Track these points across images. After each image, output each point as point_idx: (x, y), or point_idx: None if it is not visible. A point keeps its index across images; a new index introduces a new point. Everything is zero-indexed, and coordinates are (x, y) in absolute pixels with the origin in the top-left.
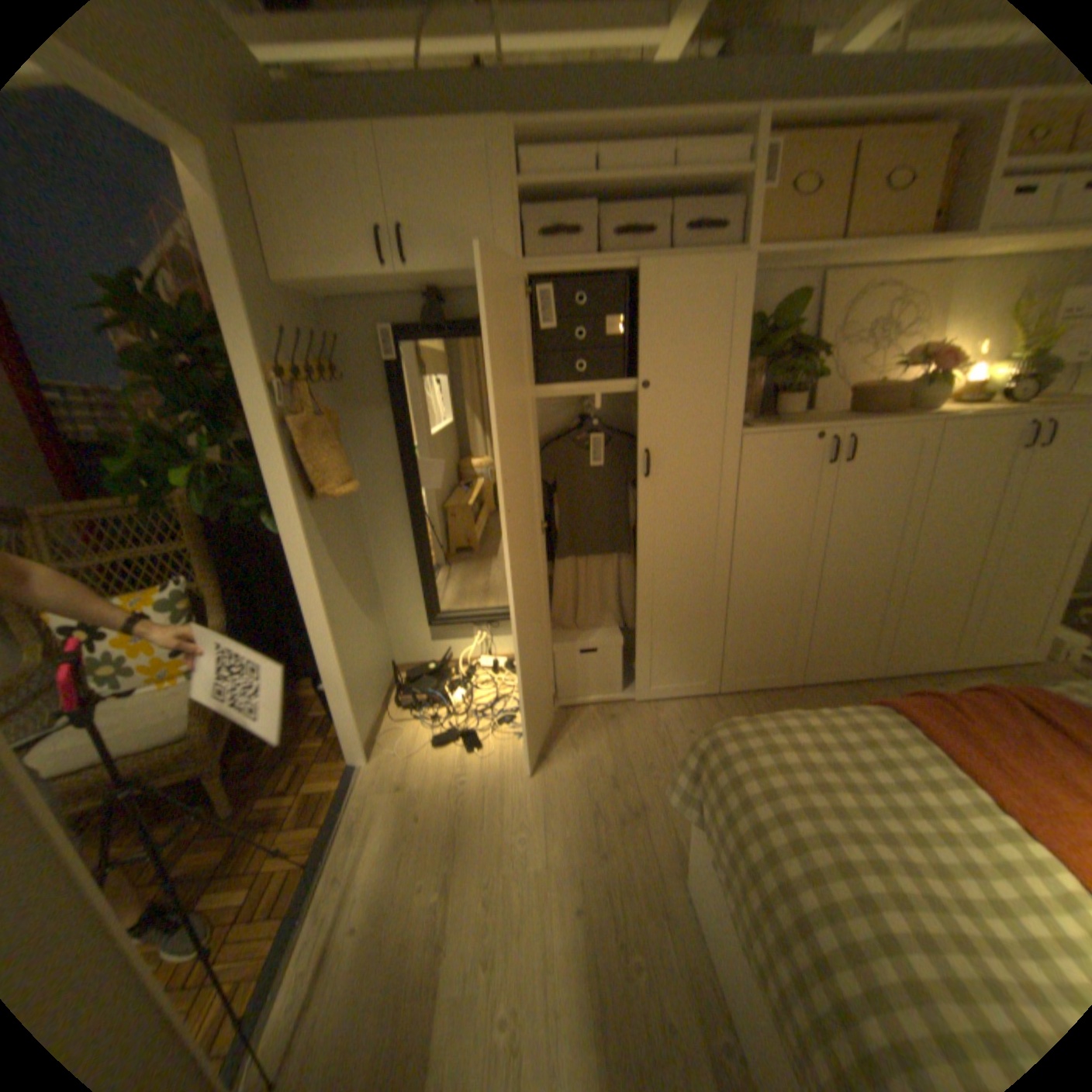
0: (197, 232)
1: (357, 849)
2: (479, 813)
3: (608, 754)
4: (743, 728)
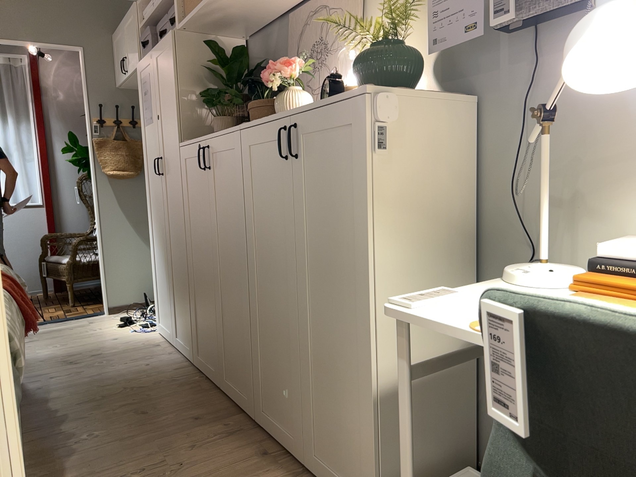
0: (81, 75)
1: (55, 326)
2: (74, 336)
3: (120, 350)
4: None
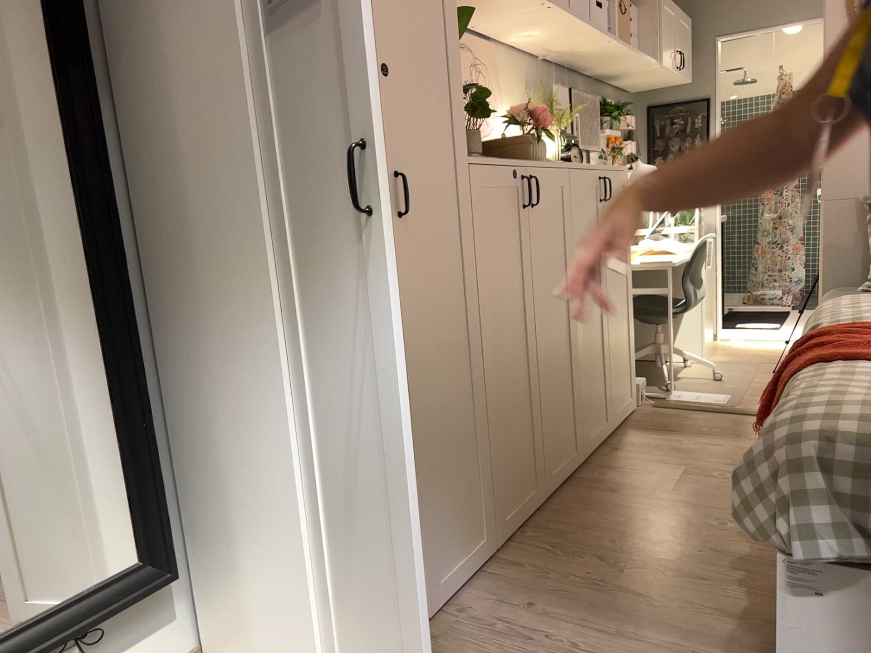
0: None
1: None
2: None
3: None
4: (804, 426)
